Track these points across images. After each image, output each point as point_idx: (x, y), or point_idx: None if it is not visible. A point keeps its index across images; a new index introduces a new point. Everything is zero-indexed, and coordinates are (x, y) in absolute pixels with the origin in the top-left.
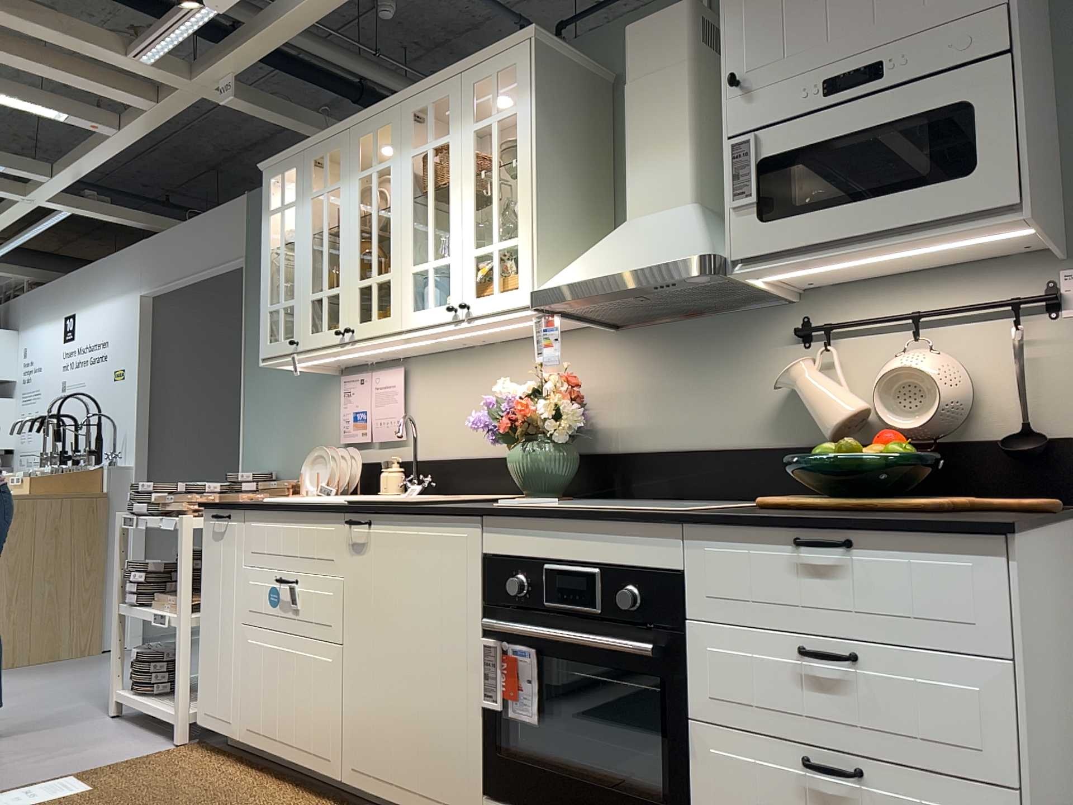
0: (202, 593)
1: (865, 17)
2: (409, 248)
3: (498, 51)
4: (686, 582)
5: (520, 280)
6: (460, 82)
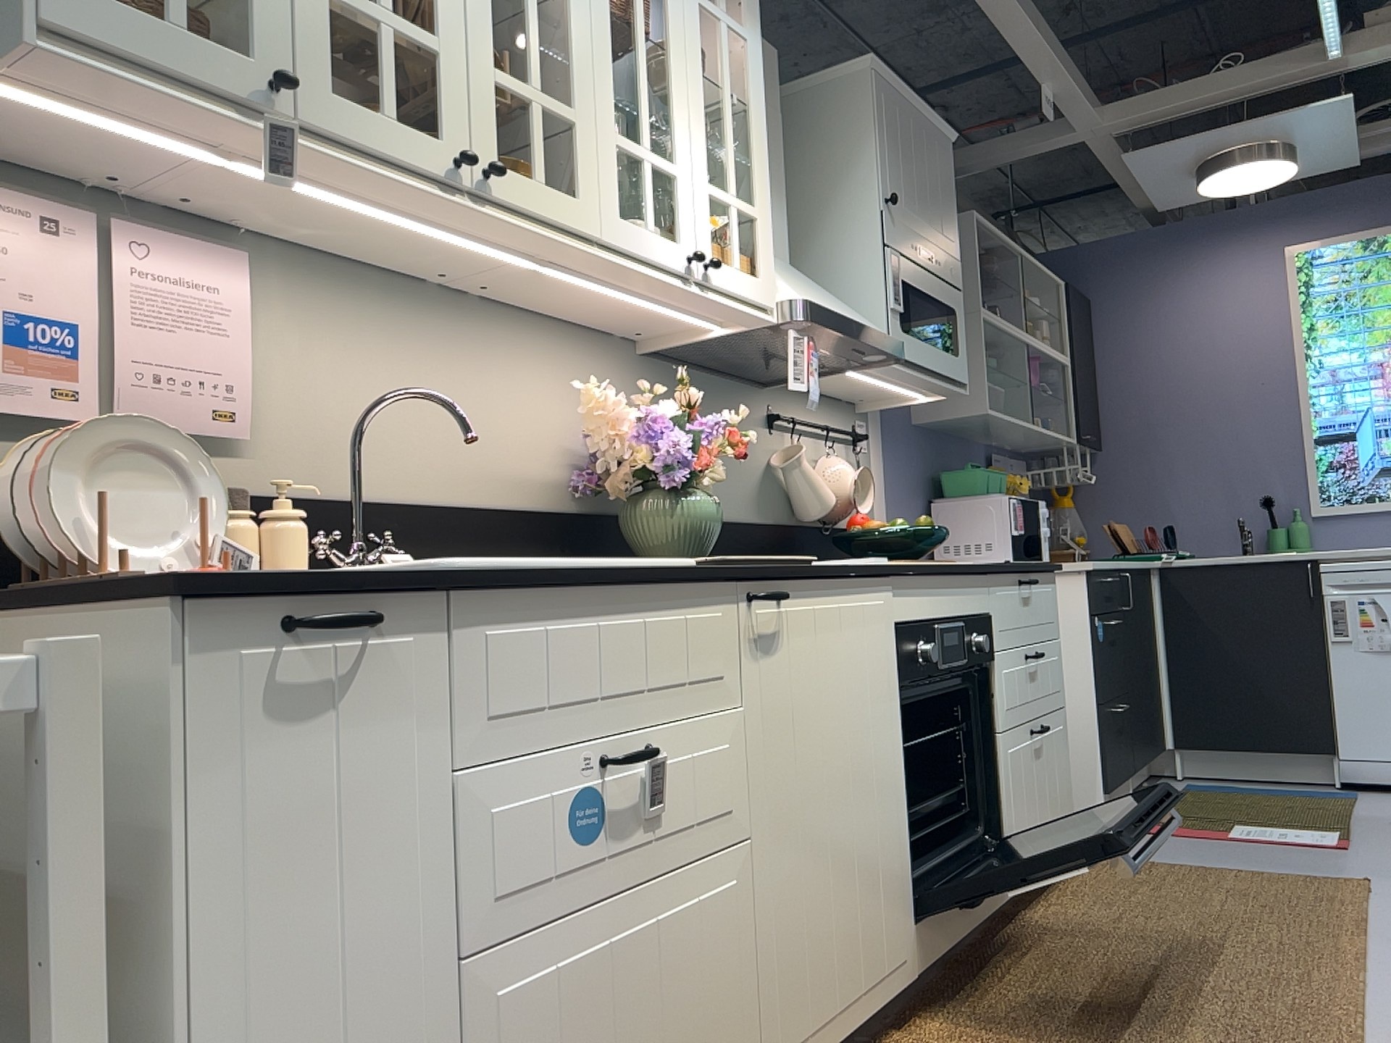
0: (174, 982)
1: (930, 218)
2: (610, 95)
3: None
4: (993, 621)
5: (759, 269)
6: None
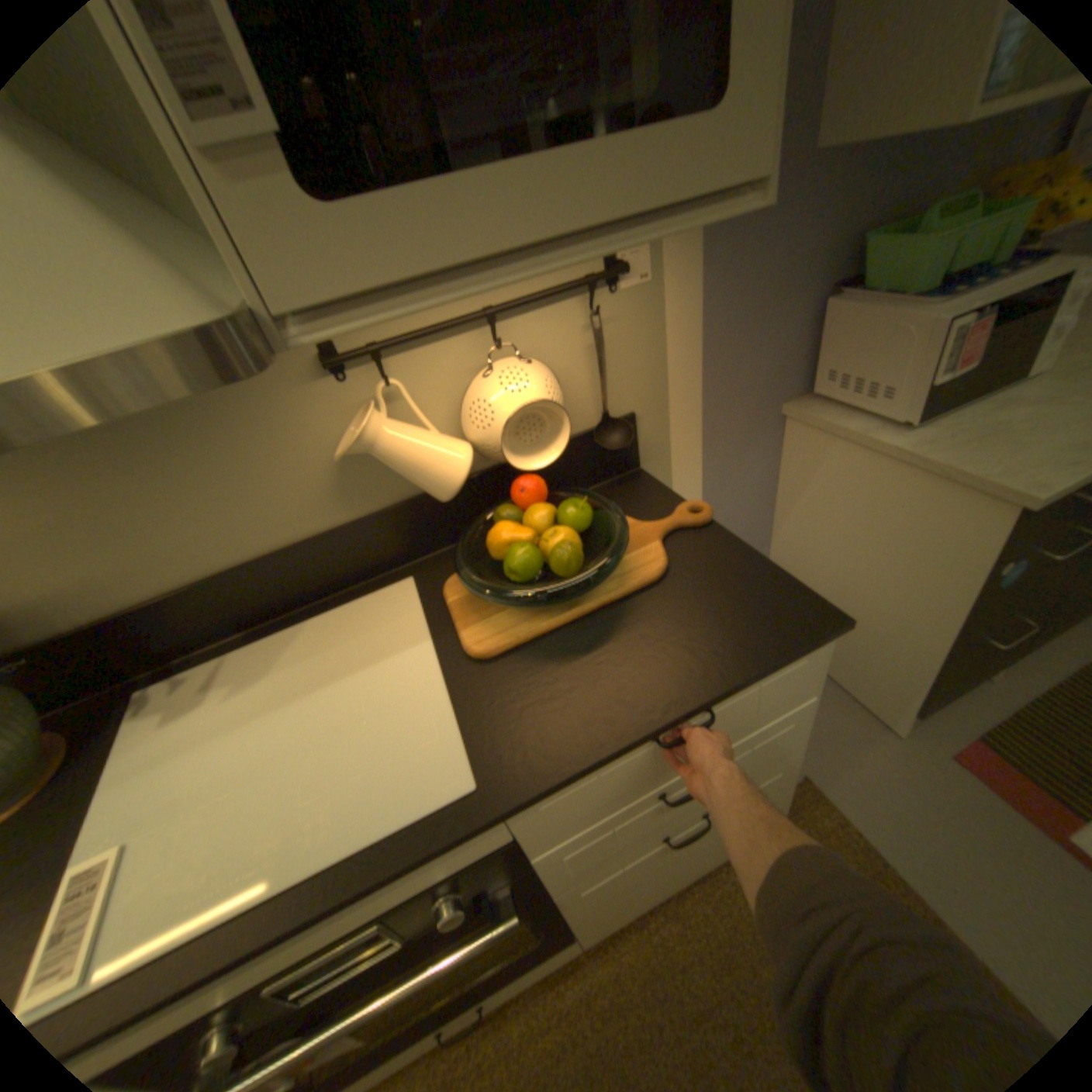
0: None
1: None
2: None
3: None
4: (519, 843)
5: None
6: None
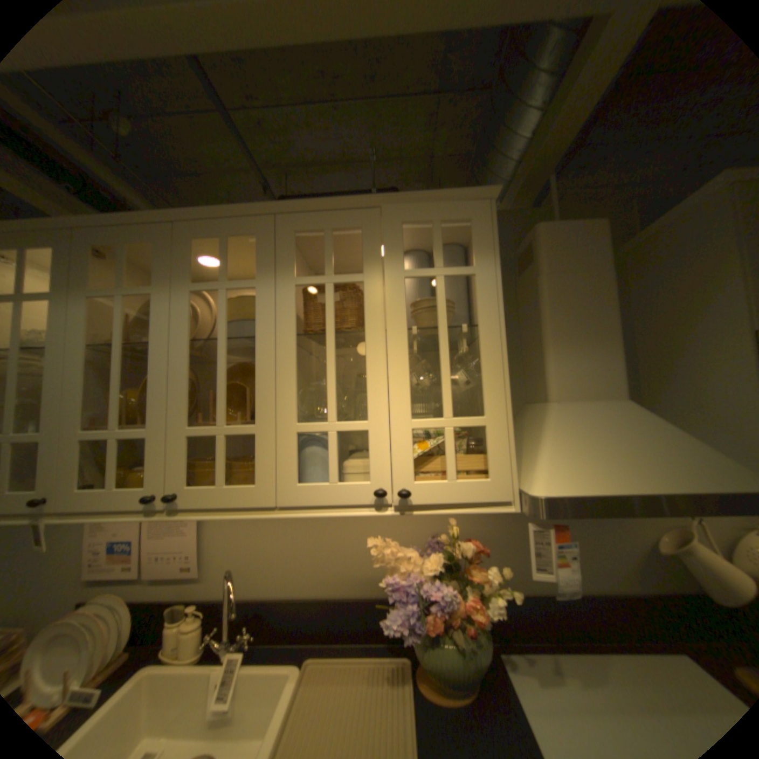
0: None
1: None
2: (292, 399)
3: (444, 196)
4: None
5: (490, 469)
6: (380, 214)
